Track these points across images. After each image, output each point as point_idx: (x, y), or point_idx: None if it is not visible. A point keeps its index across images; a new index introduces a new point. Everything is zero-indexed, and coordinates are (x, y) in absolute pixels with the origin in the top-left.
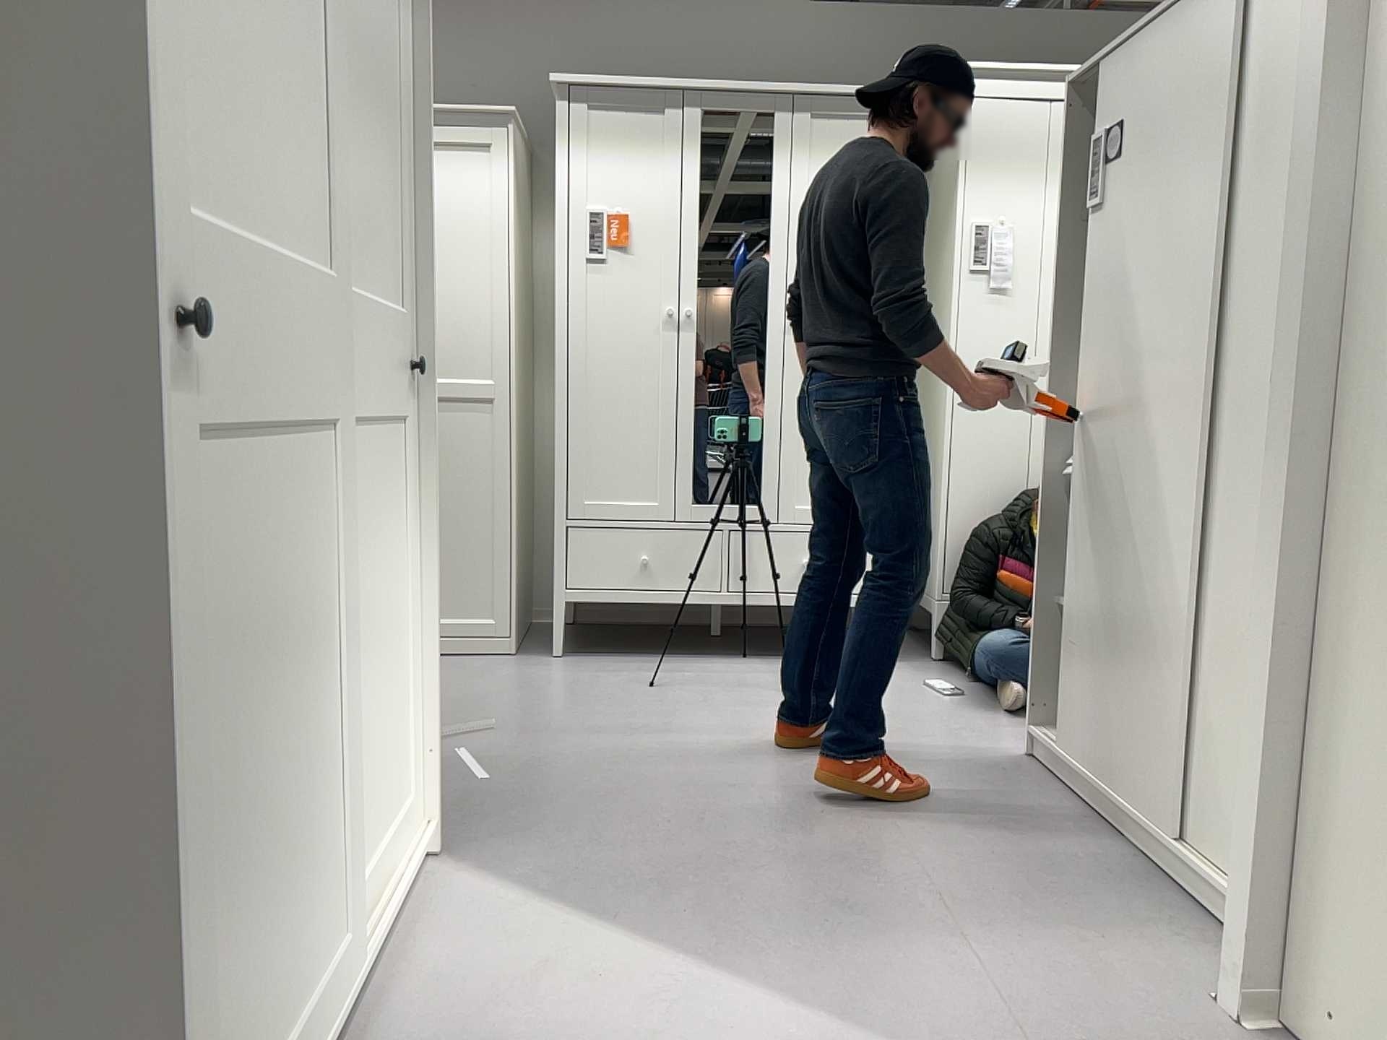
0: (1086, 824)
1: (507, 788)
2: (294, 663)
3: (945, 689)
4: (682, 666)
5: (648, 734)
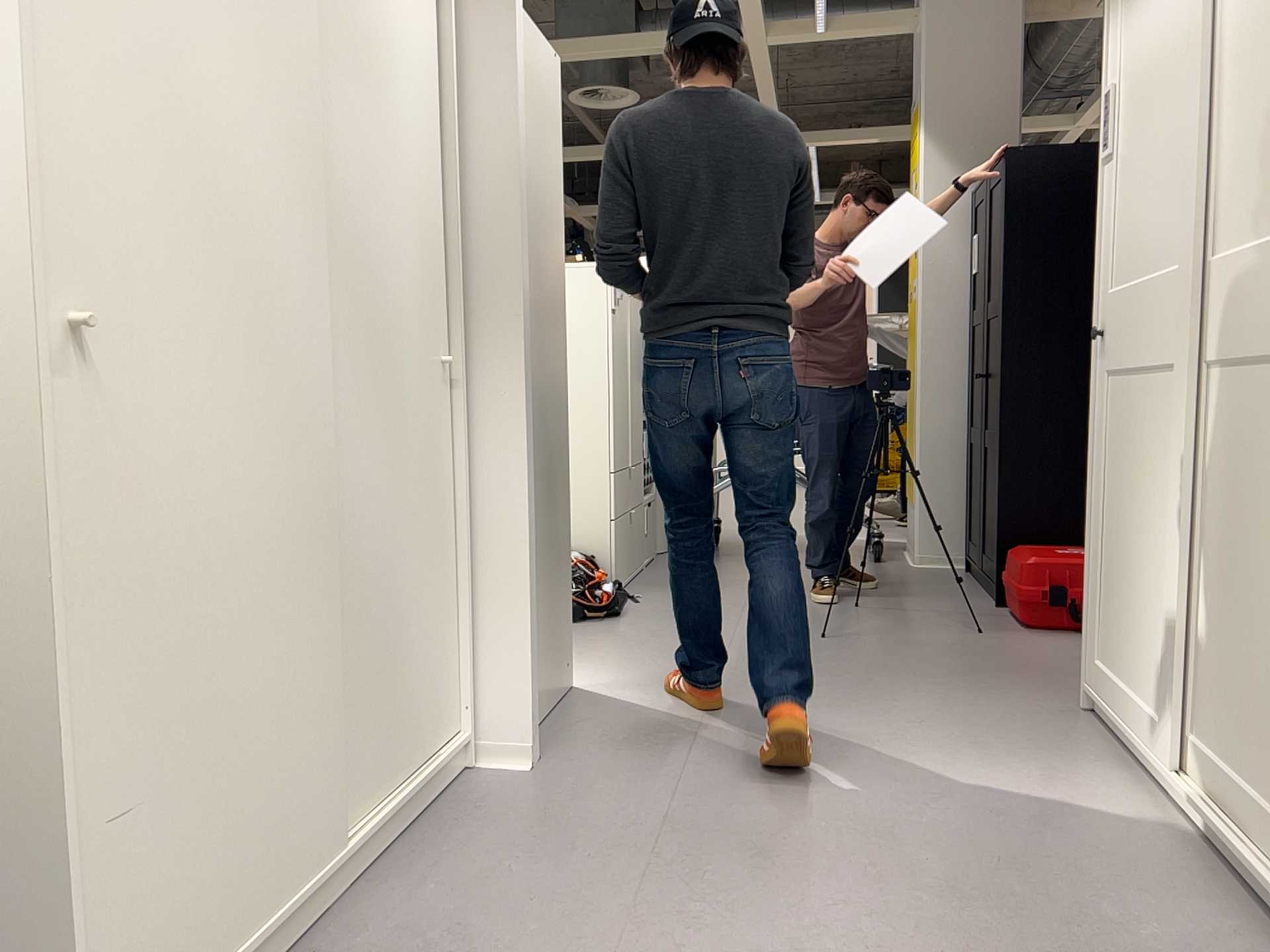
0: (324, 948)
1: None
2: (1142, 499)
3: None
4: None
5: None
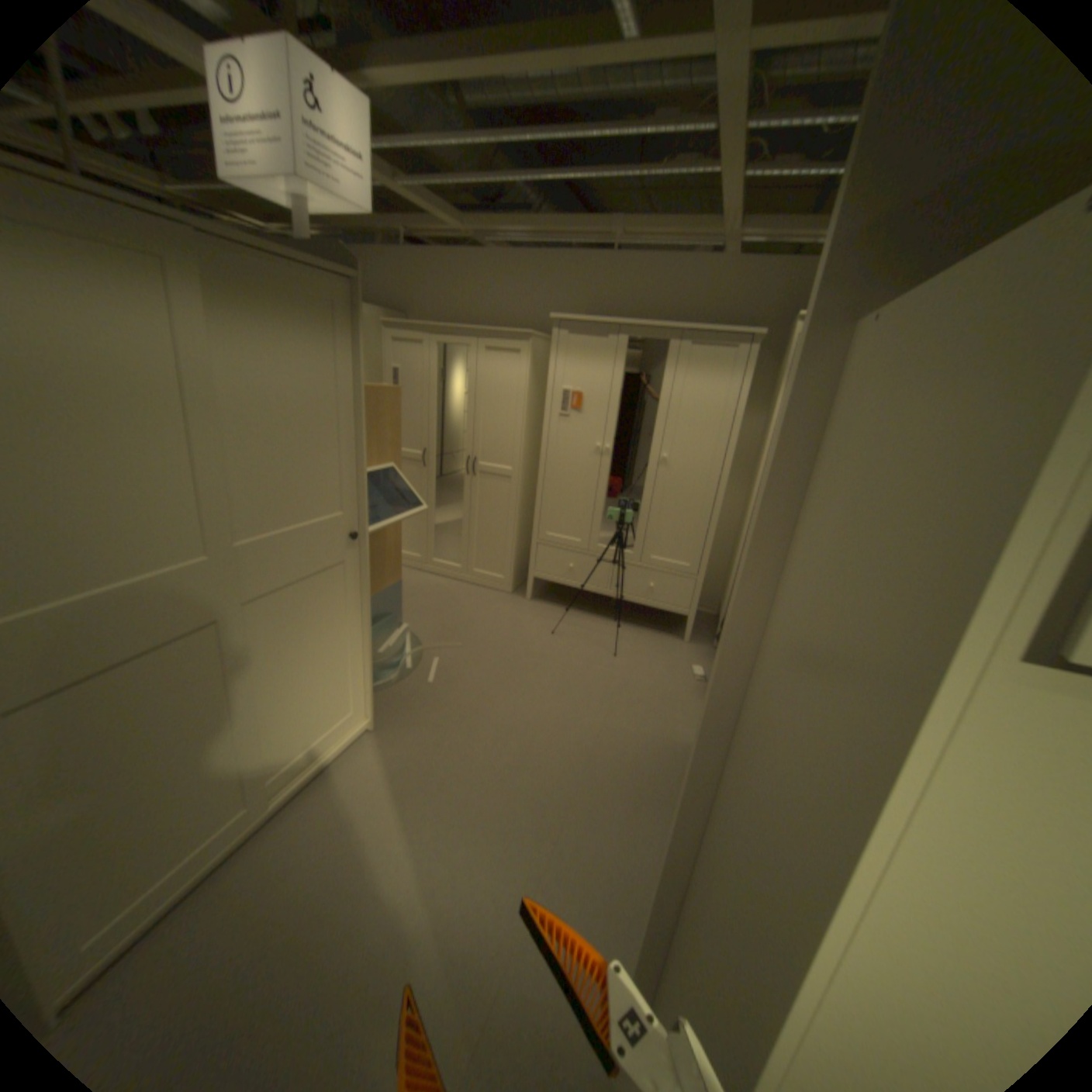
0: None
1: (437, 689)
2: (183, 728)
3: (699, 674)
4: (580, 620)
5: (523, 669)
